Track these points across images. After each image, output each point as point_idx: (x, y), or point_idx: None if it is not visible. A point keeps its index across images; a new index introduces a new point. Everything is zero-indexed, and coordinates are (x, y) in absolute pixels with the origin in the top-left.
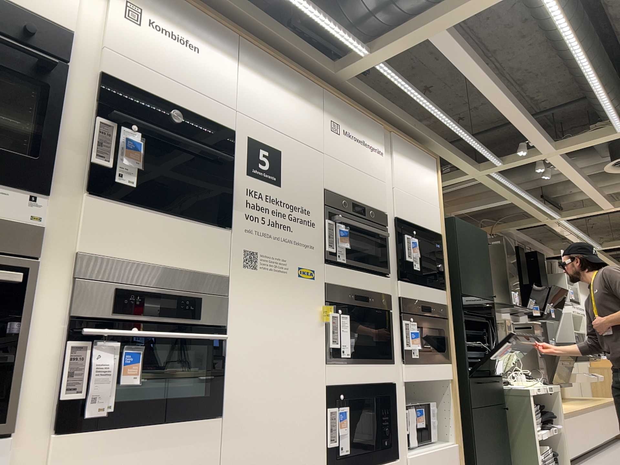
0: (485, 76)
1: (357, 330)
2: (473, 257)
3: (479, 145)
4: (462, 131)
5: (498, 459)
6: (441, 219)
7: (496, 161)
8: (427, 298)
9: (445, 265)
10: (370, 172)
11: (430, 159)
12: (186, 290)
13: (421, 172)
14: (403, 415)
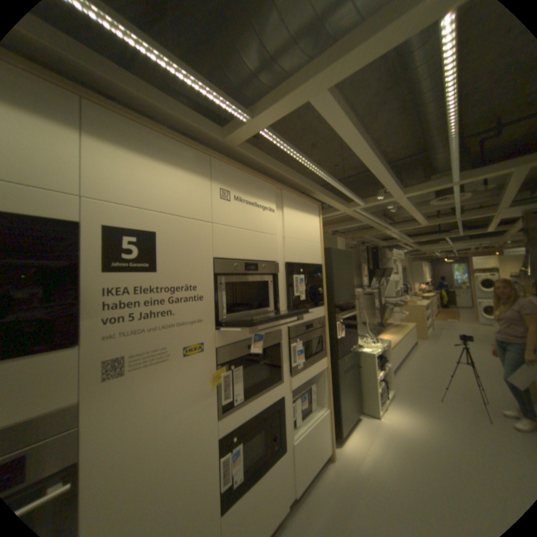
0: (363, 141)
1: (249, 373)
2: (343, 273)
3: (351, 193)
4: (339, 184)
5: (354, 402)
6: (322, 253)
7: (362, 203)
8: (310, 318)
9: (324, 288)
10: (262, 231)
11: (314, 207)
12: None
13: (307, 219)
14: (290, 415)
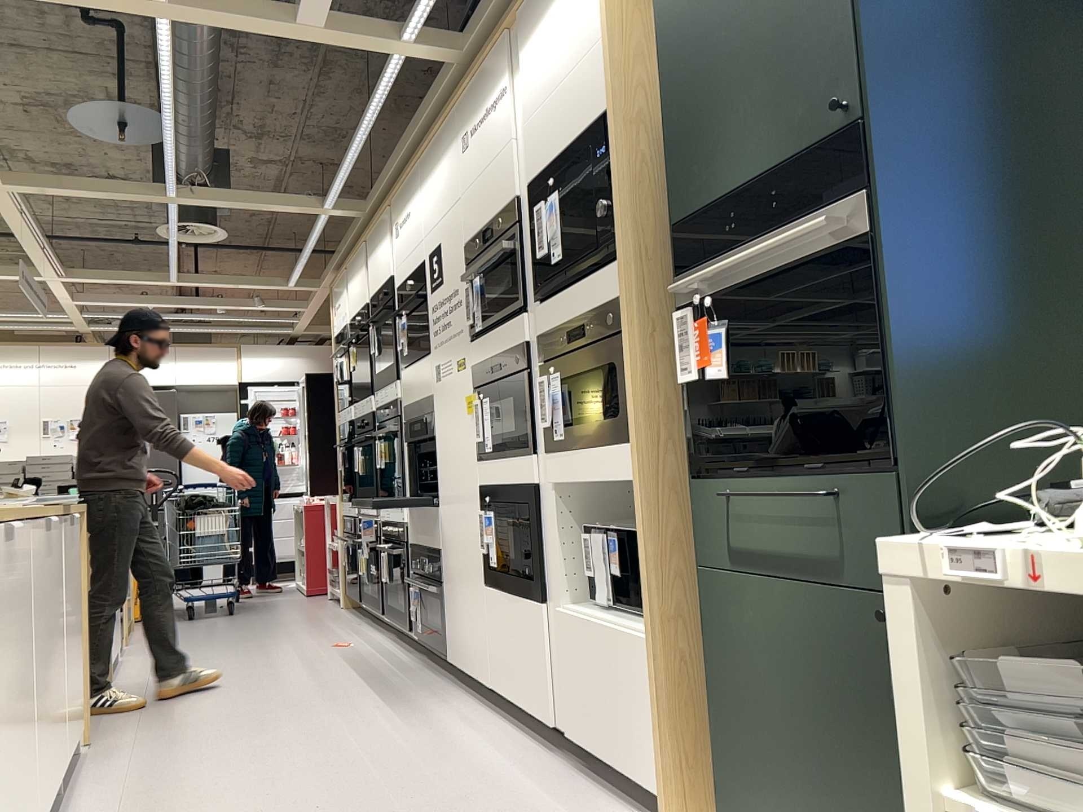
0: None
1: (500, 414)
2: (738, 31)
3: None
4: None
5: (856, 800)
6: (609, 61)
7: None
8: (582, 308)
9: (620, 188)
10: (496, 153)
11: None
12: (422, 414)
13: (565, 5)
14: (558, 541)
